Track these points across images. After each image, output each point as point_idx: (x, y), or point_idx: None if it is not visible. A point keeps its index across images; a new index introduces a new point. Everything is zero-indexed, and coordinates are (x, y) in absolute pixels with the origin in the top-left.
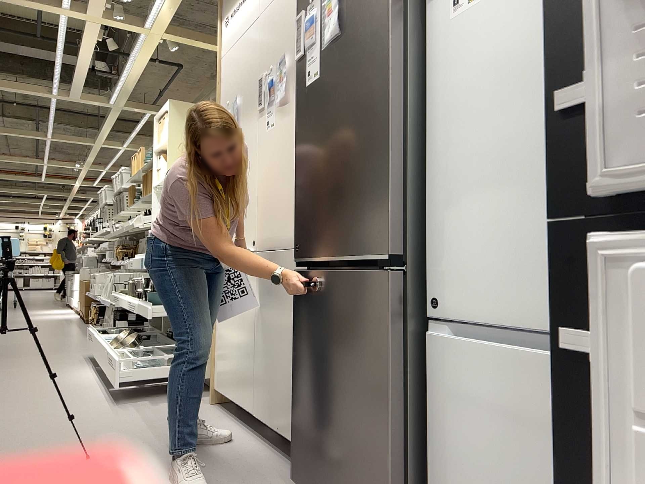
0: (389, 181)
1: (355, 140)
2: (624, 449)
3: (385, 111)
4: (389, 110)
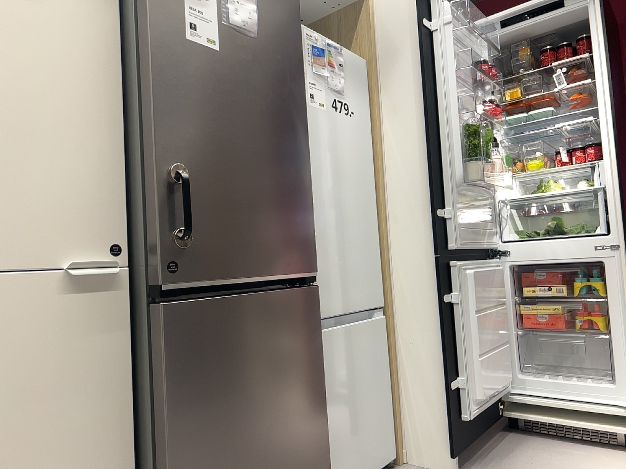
0: (311, 210)
1: (277, 159)
2: (464, 322)
3: (305, 150)
4: (308, 151)
